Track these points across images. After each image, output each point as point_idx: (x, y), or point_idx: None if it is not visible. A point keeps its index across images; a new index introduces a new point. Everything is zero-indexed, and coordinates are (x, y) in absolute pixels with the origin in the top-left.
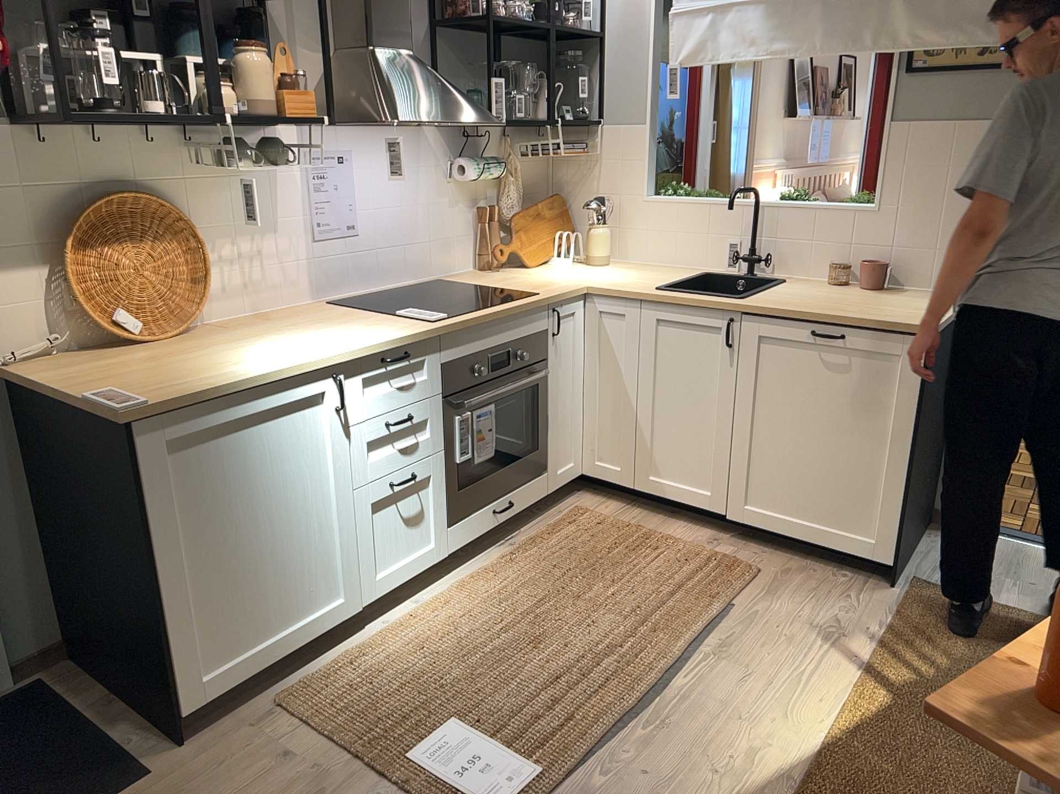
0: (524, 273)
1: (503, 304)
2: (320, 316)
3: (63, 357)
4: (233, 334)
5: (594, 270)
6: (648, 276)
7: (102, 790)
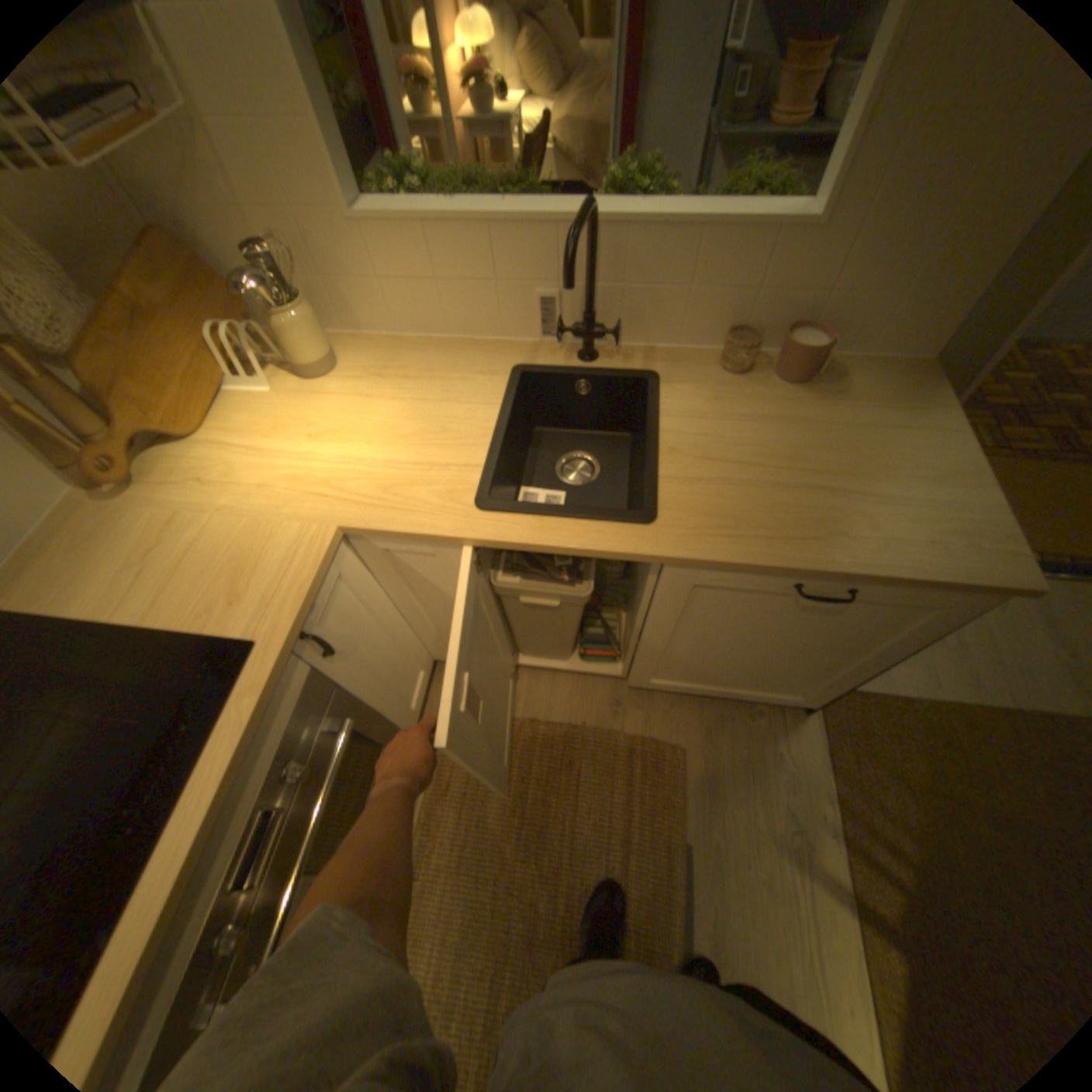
0: (183, 480)
1: (178, 792)
2: None
3: None
4: None
5: (317, 411)
6: (426, 418)
7: None
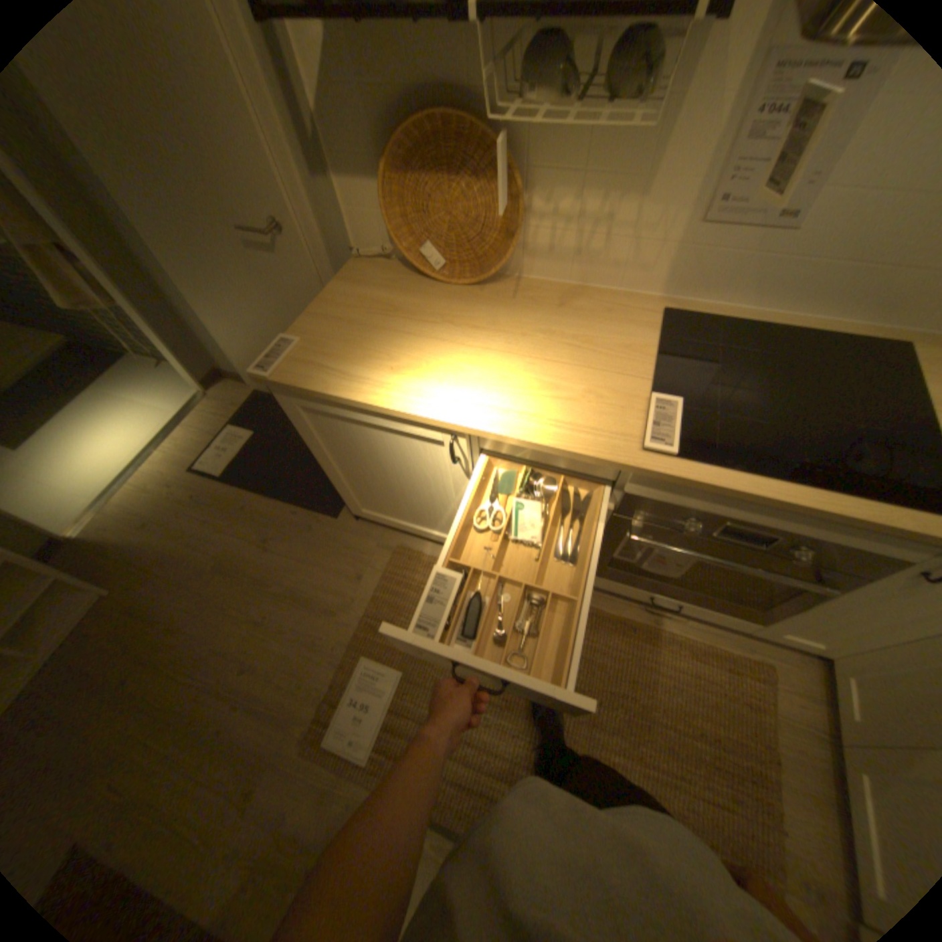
0: None
1: (831, 491)
2: (606, 330)
3: (384, 264)
4: (499, 308)
5: None
6: None
7: (320, 505)
